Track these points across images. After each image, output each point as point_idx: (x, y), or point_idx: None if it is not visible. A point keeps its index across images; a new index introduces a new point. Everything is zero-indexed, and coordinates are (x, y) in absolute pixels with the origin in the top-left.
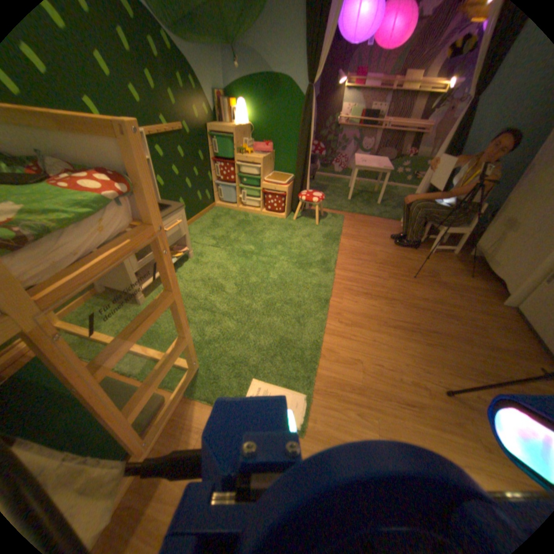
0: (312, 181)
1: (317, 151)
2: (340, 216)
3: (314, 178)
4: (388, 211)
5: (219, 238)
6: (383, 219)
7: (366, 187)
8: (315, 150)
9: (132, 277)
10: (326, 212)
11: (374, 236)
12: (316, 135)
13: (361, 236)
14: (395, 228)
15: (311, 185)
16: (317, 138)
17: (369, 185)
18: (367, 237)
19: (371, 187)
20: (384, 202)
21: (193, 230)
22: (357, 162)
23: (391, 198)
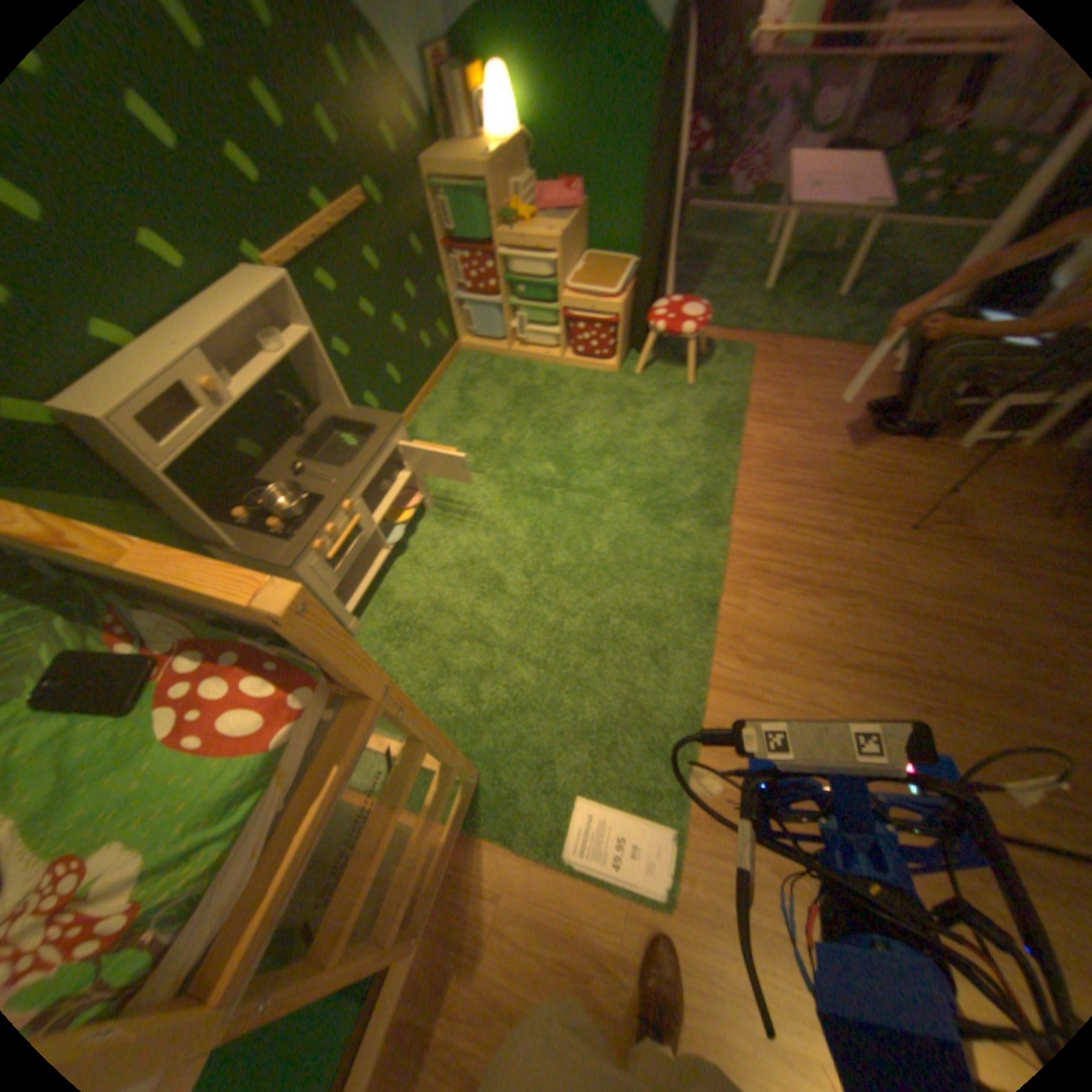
0: (683, 236)
1: (697, 145)
2: (752, 349)
3: (689, 223)
4: (871, 321)
5: (484, 448)
6: (856, 348)
7: (821, 237)
8: (693, 141)
9: (337, 598)
10: (718, 338)
11: (831, 406)
12: (695, 98)
13: (799, 409)
14: (885, 377)
15: (681, 252)
16: (698, 108)
17: (827, 231)
18: (815, 412)
19: (831, 238)
20: (865, 287)
21: (430, 430)
22: (804, 186)
23: (883, 270)
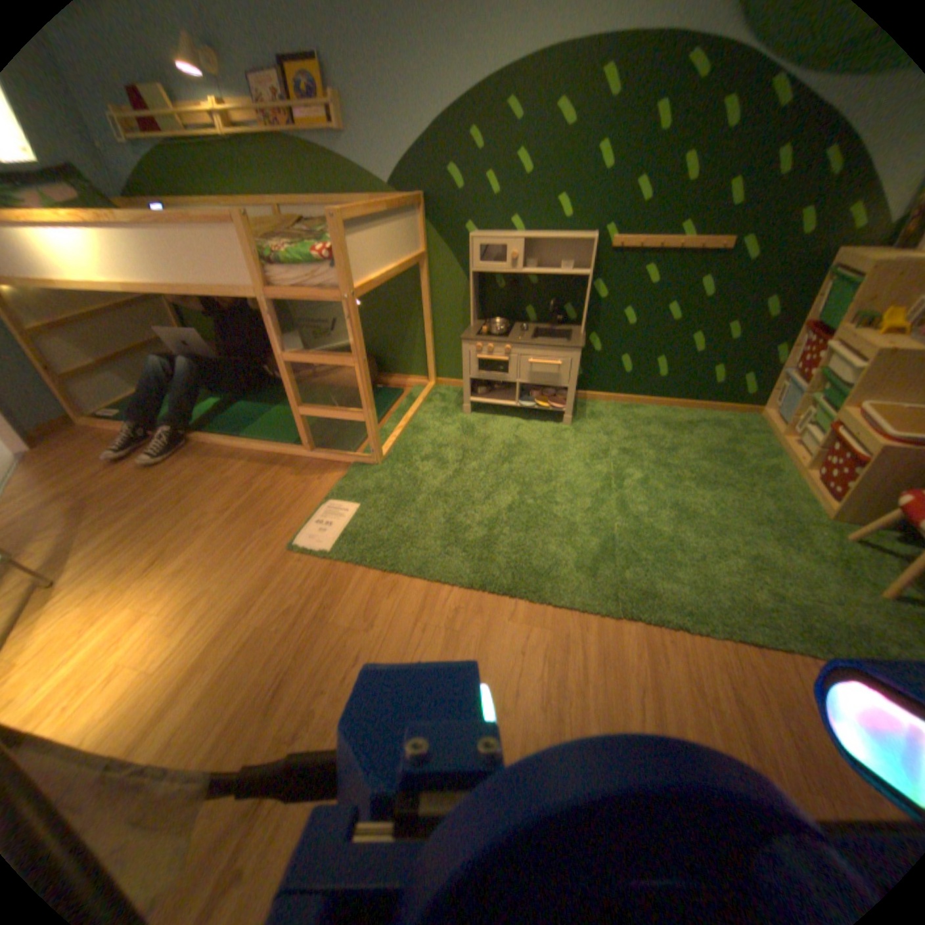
0: None
1: None
2: None
3: None
4: None
5: (637, 440)
6: None
7: None
8: None
9: (467, 383)
10: None
11: None
12: None
13: None
14: None
15: None
16: None
17: None
18: None
19: None
20: None
21: (641, 413)
22: None
23: None
